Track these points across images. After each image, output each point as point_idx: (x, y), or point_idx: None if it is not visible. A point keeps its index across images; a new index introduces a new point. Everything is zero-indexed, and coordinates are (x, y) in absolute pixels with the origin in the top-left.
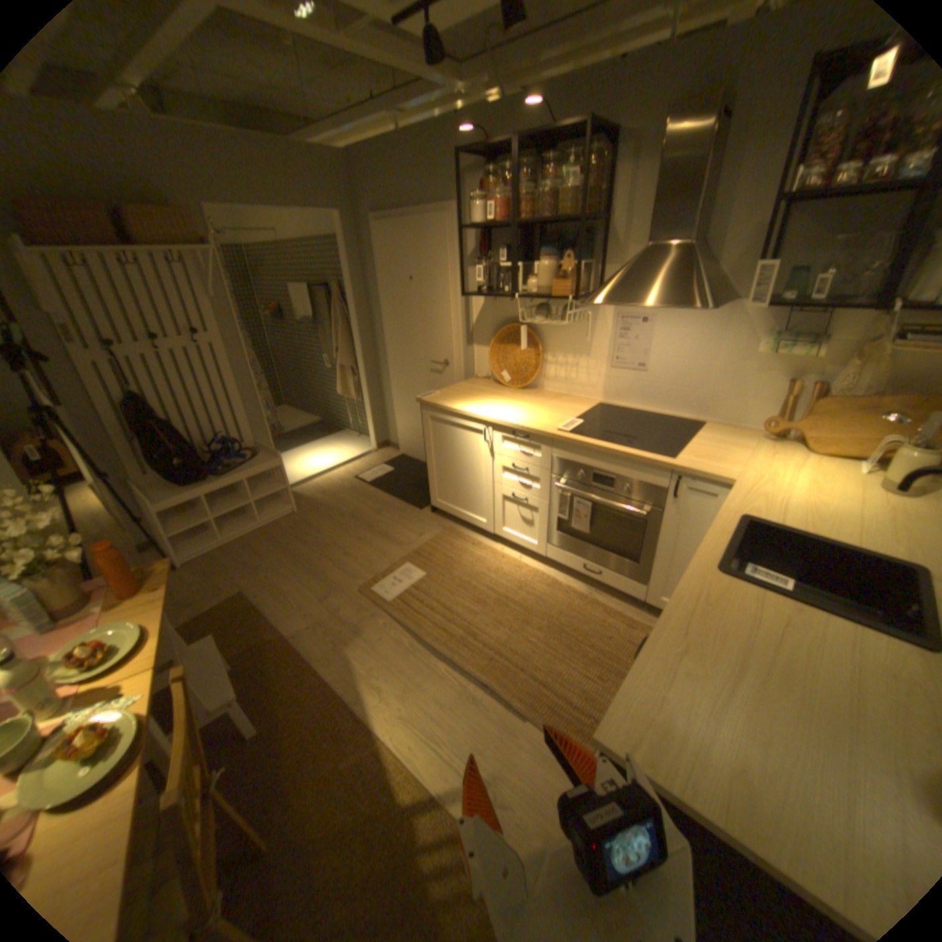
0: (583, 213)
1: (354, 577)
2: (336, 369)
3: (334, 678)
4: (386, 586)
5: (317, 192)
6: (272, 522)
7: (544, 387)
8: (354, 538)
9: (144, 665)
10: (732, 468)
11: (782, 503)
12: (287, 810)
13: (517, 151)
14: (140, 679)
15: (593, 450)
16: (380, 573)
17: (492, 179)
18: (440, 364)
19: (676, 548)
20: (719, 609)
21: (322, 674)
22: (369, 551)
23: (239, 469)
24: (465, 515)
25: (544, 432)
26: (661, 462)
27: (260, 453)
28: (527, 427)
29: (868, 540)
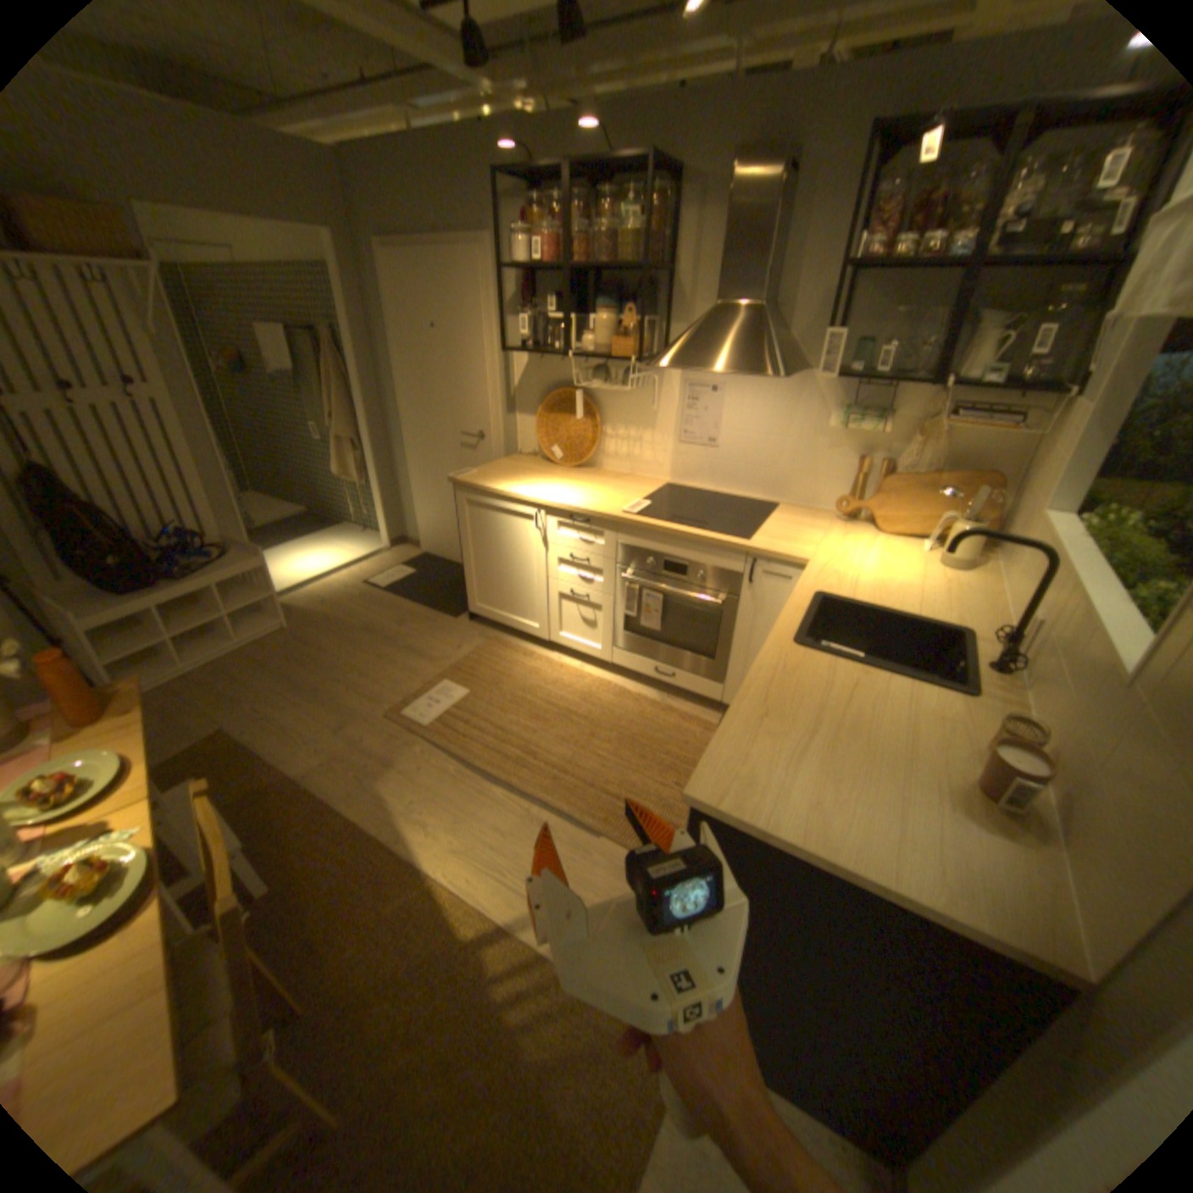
0: (645, 262)
1: (376, 701)
2: (329, 442)
3: (365, 818)
4: (421, 709)
5: (297, 202)
6: (254, 642)
7: (603, 466)
8: (372, 656)
9: (135, 795)
10: (806, 549)
11: (853, 580)
12: (321, 967)
13: (567, 180)
14: (133, 811)
15: (663, 534)
16: (411, 694)
17: (537, 210)
18: (474, 437)
19: (752, 639)
20: (795, 677)
21: (348, 815)
22: (393, 670)
23: (204, 571)
24: (513, 621)
25: (608, 515)
26: (735, 544)
27: (232, 551)
28: (588, 510)
29: (927, 610)
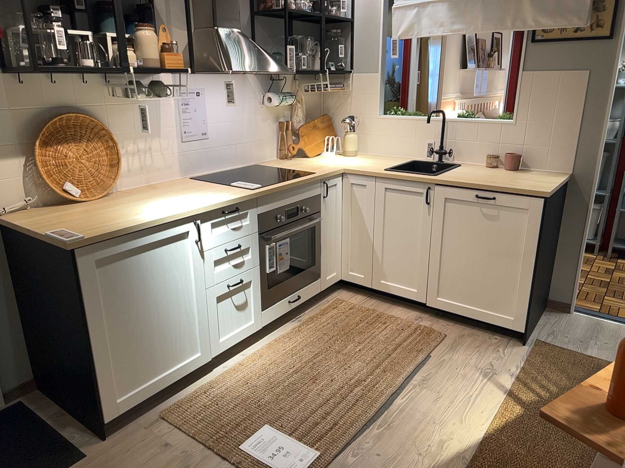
0: None
1: None
2: None
3: None
4: (289, 463)
5: None
6: None
7: (118, 187)
8: None
9: None
10: (329, 167)
11: (367, 165)
12: None
13: None
14: None
15: (285, 189)
16: None
17: None
18: None
19: (328, 234)
20: (462, 178)
21: None
22: None
23: None
24: (172, 375)
25: (253, 193)
26: (319, 175)
27: None
28: (238, 197)
29: (395, 162)
